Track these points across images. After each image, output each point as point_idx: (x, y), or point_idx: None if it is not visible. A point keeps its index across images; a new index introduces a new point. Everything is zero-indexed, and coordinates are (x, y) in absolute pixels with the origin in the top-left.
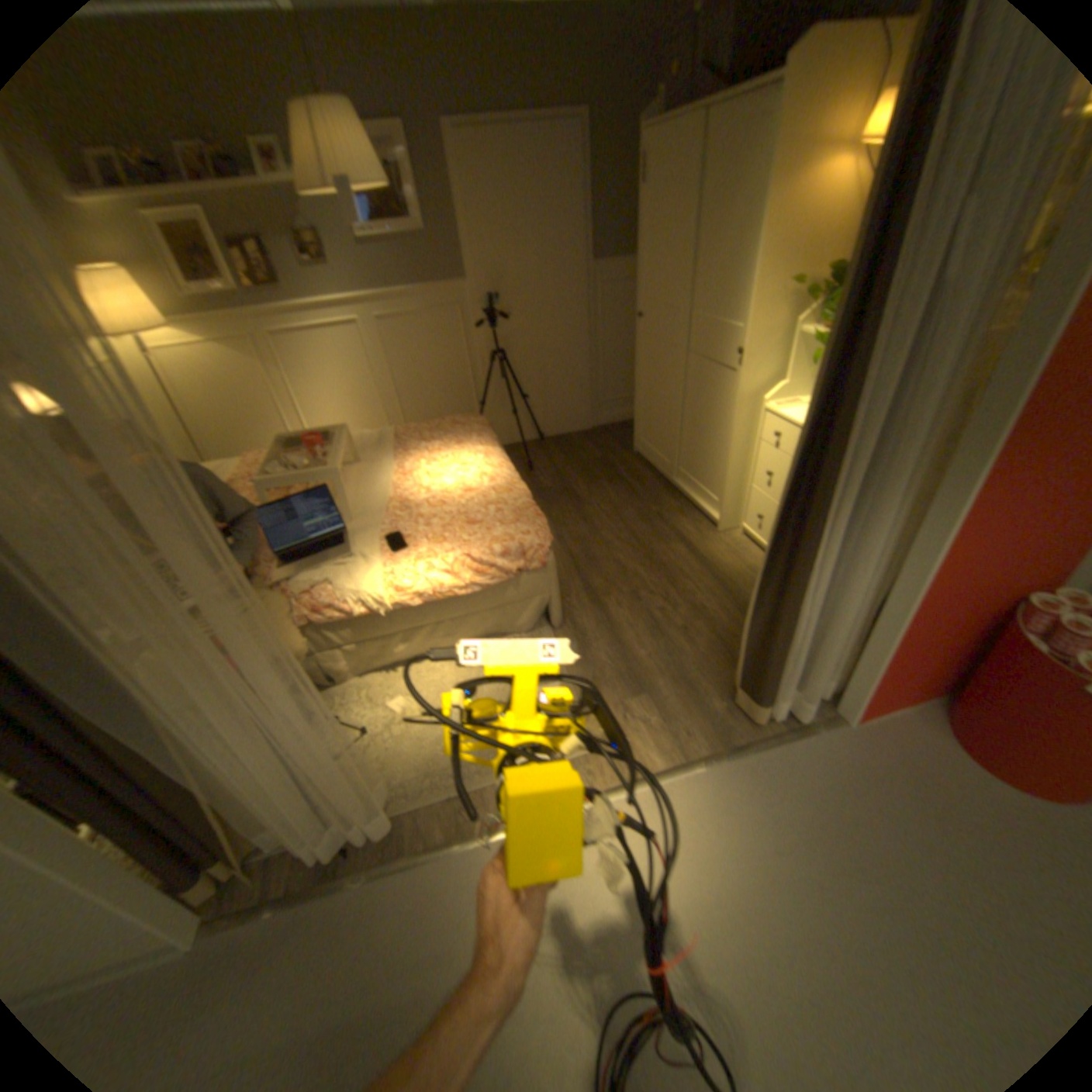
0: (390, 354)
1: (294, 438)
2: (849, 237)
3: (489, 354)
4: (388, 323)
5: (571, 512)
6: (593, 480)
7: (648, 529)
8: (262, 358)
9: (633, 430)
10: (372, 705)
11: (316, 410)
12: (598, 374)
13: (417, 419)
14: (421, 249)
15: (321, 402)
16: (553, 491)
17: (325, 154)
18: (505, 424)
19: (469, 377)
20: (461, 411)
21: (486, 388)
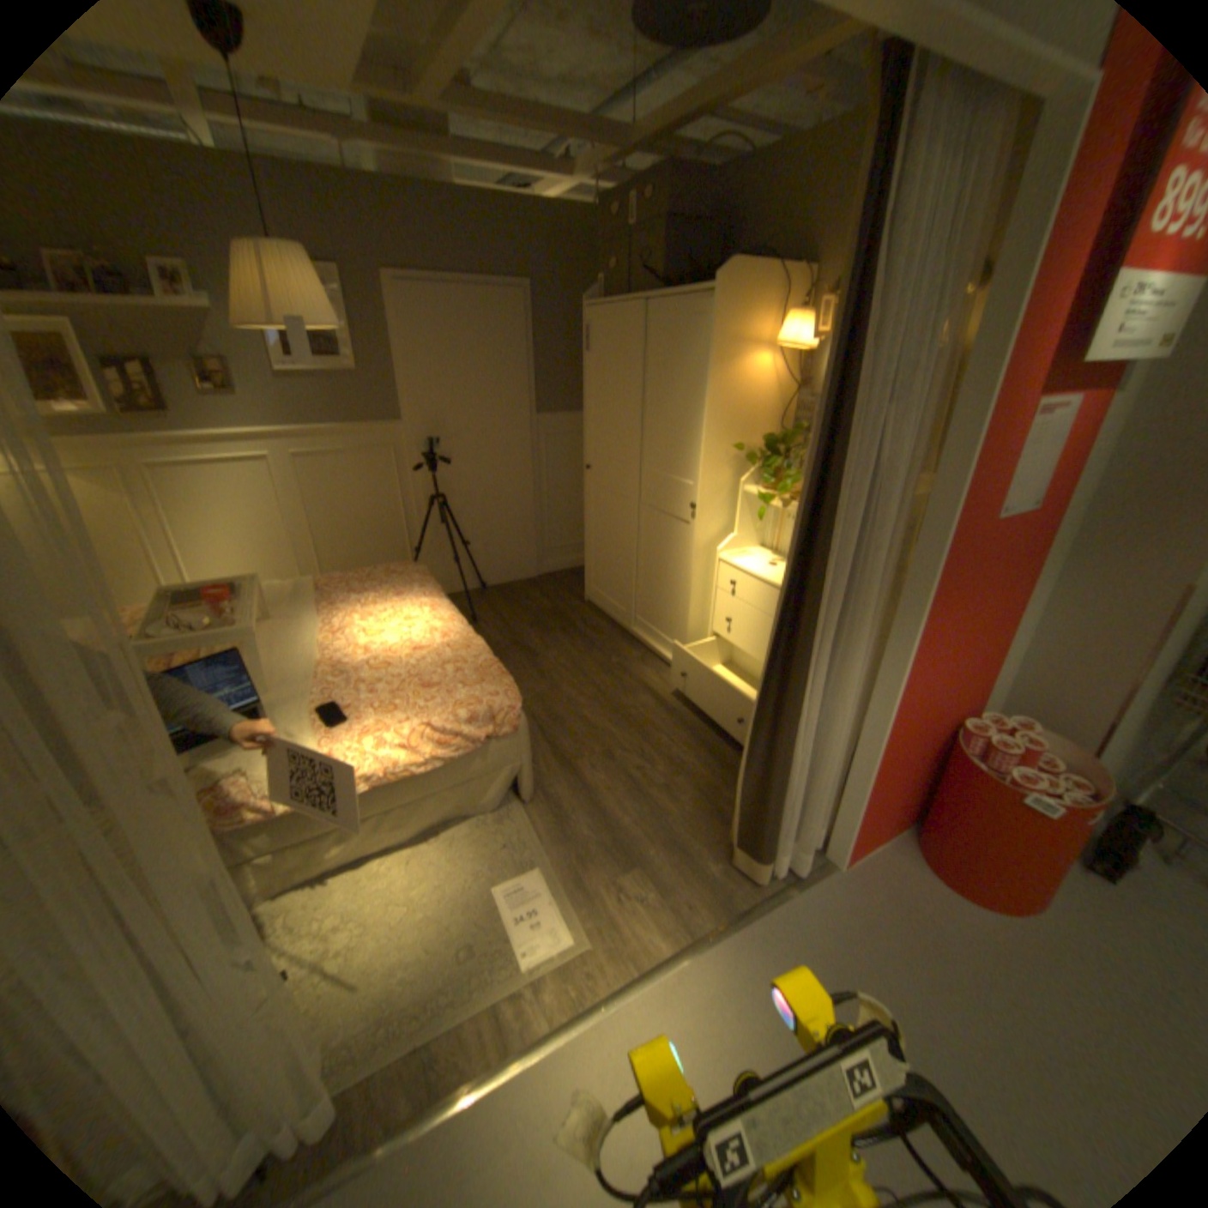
0: (306, 493)
1: (186, 590)
2: (773, 415)
3: (425, 497)
4: (305, 460)
5: (526, 666)
6: (546, 631)
7: (611, 681)
8: (130, 493)
9: (580, 577)
10: (291, 937)
11: (201, 556)
12: (542, 521)
13: (335, 566)
14: (350, 387)
15: (209, 546)
16: (503, 644)
17: (264, 290)
18: (441, 571)
19: (400, 521)
20: (390, 558)
21: (421, 533)
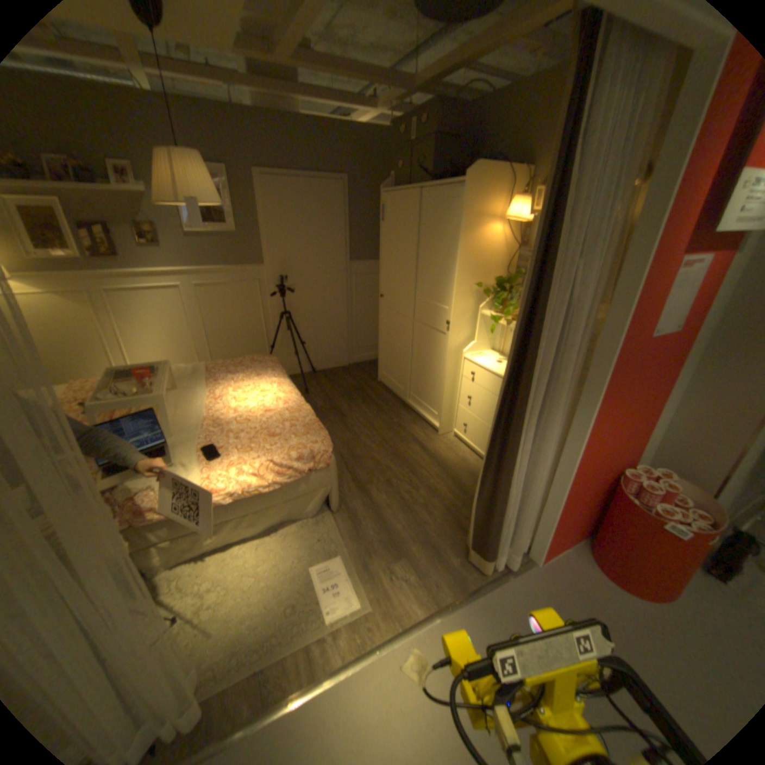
0: (203, 309)
1: (123, 370)
2: (502, 264)
3: (278, 313)
4: (203, 288)
5: (338, 423)
6: (352, 400)
7: (392, 434)
8: (93, 307)
9: (375, 366)
10: (180, 595)
11: (136, 347)
12: (352, 330)
13: (220, 356)
14: (232, 242)
15: (141, 342)
16: (324, 408)
17: (174, 180)
18: (287, 360)
19: (262, 328)
20: (255, 351)
21: (275, 336)
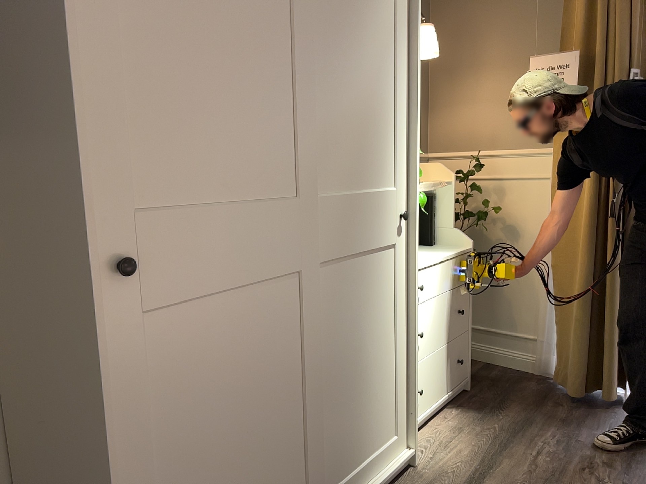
0: None
1: None
2: None
3: None
4: None
5: None
6: None
7: None
8: None
9: None
10: None
11: None
12: None
13: None
14: None
15: None
16: None
17: None
18: None
19: None
20: None
21: None
